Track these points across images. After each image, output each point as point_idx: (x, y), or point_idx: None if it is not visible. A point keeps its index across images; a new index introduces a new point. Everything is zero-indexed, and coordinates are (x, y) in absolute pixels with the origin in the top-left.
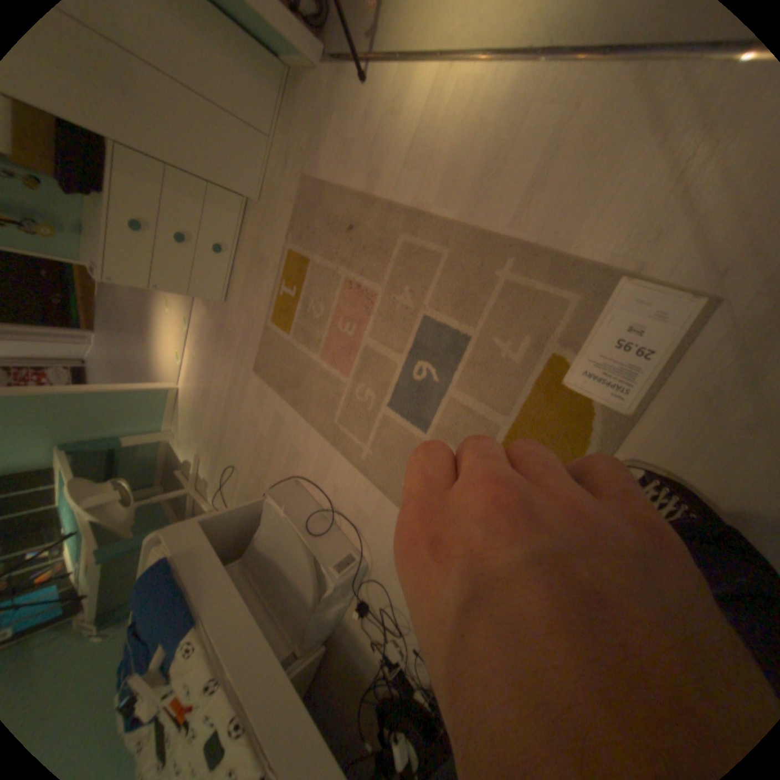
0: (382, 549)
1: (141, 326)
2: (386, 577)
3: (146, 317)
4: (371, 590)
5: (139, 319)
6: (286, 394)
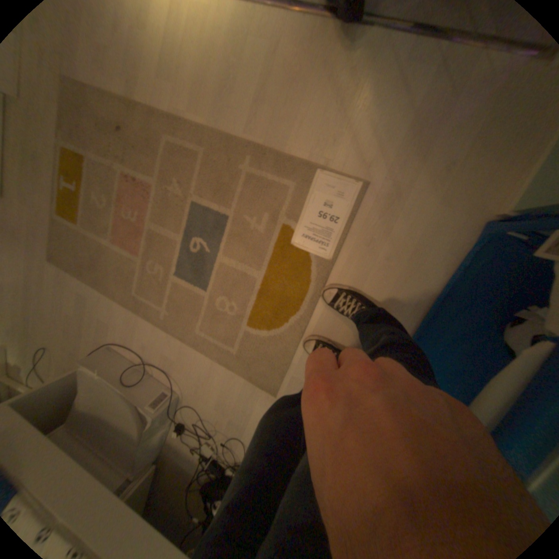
0: (187, 382)
1: None
2: (194, 401)
3: None
4: (185, 413)
5: None
6: (84, 277)
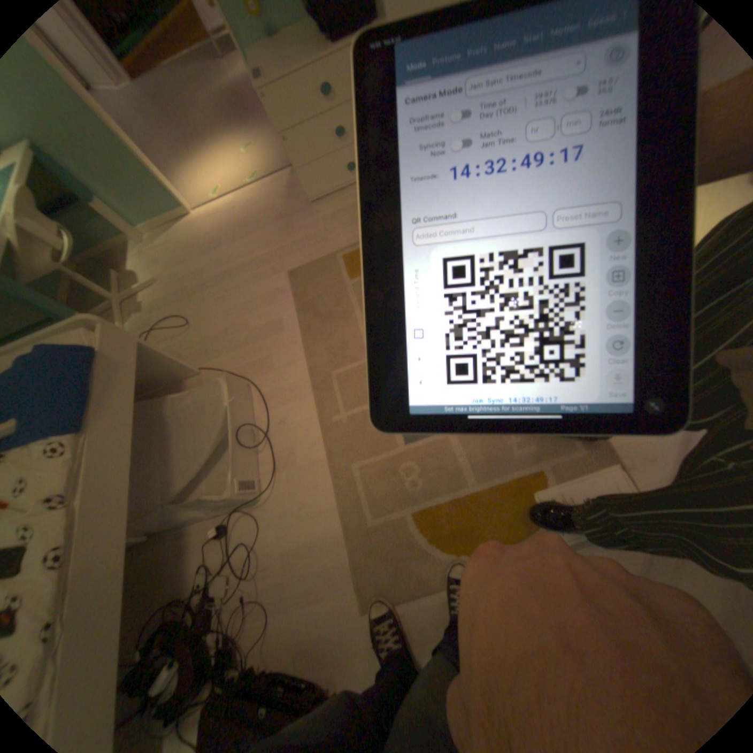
0: (285, 499)
1: (199, 136)
2: (268, 524)
3: (212, 135)
4: (243, 524)
5: (203, 130)
6: (304, 318)
